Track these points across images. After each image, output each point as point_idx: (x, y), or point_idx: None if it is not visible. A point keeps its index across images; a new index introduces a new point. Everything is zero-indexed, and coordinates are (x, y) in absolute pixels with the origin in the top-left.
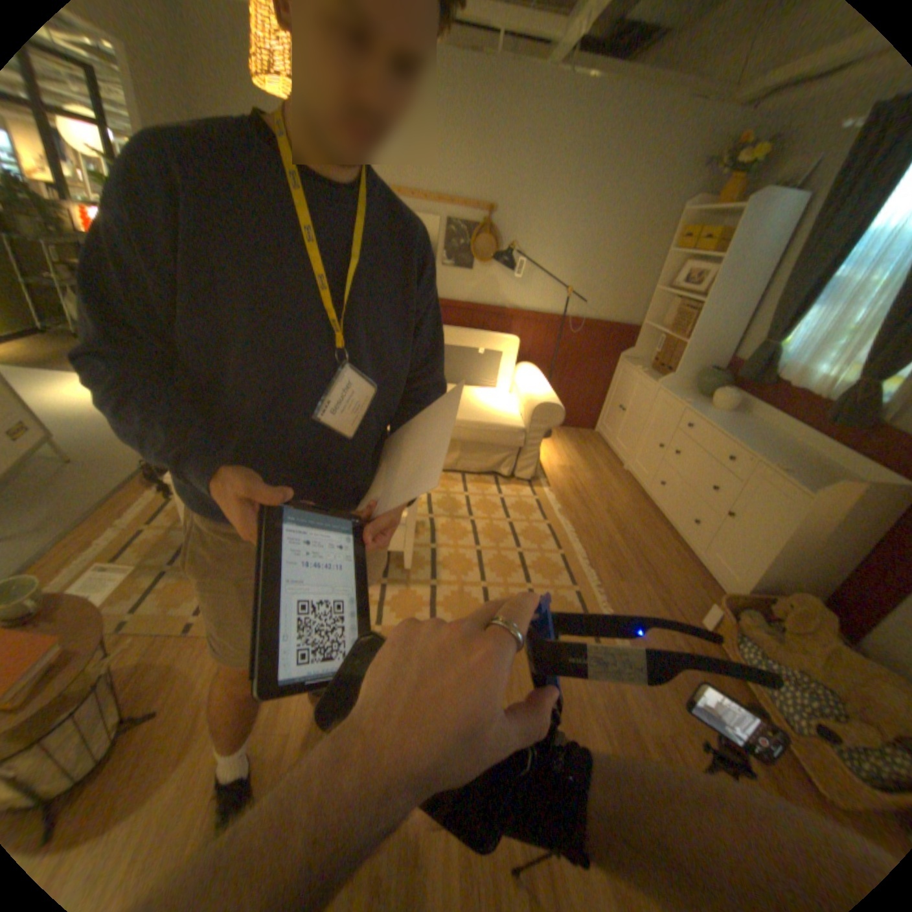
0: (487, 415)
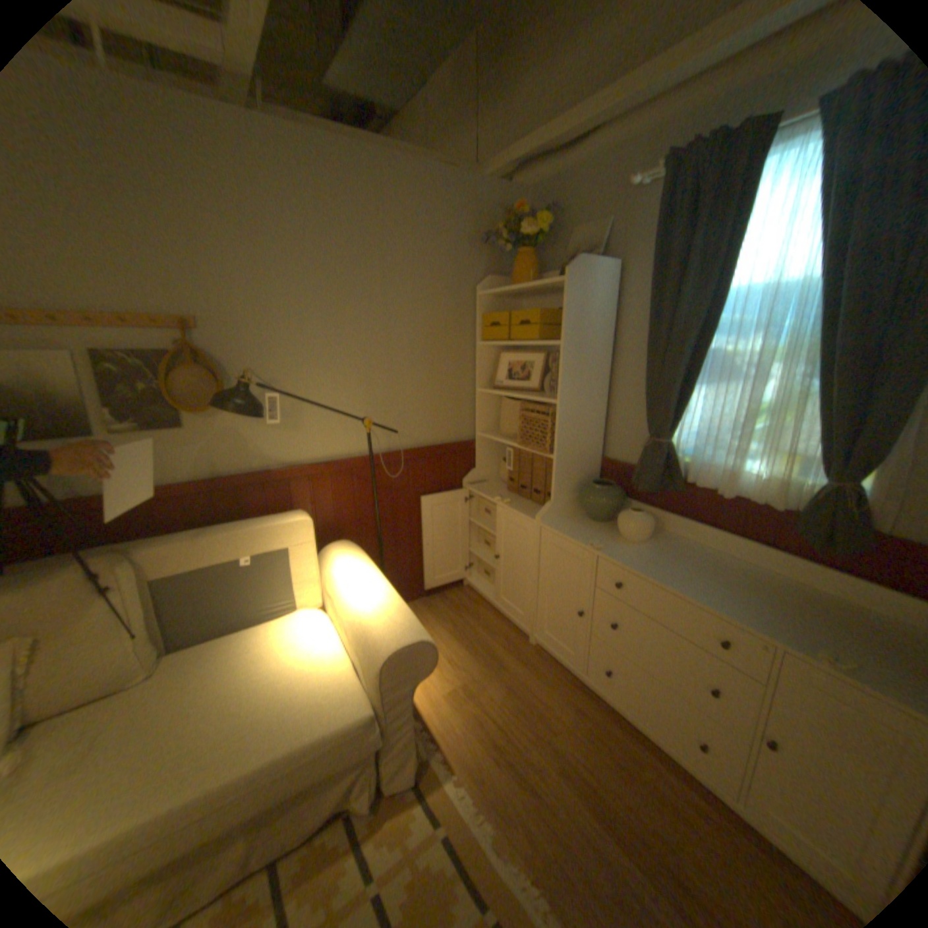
0: (289, 719)
